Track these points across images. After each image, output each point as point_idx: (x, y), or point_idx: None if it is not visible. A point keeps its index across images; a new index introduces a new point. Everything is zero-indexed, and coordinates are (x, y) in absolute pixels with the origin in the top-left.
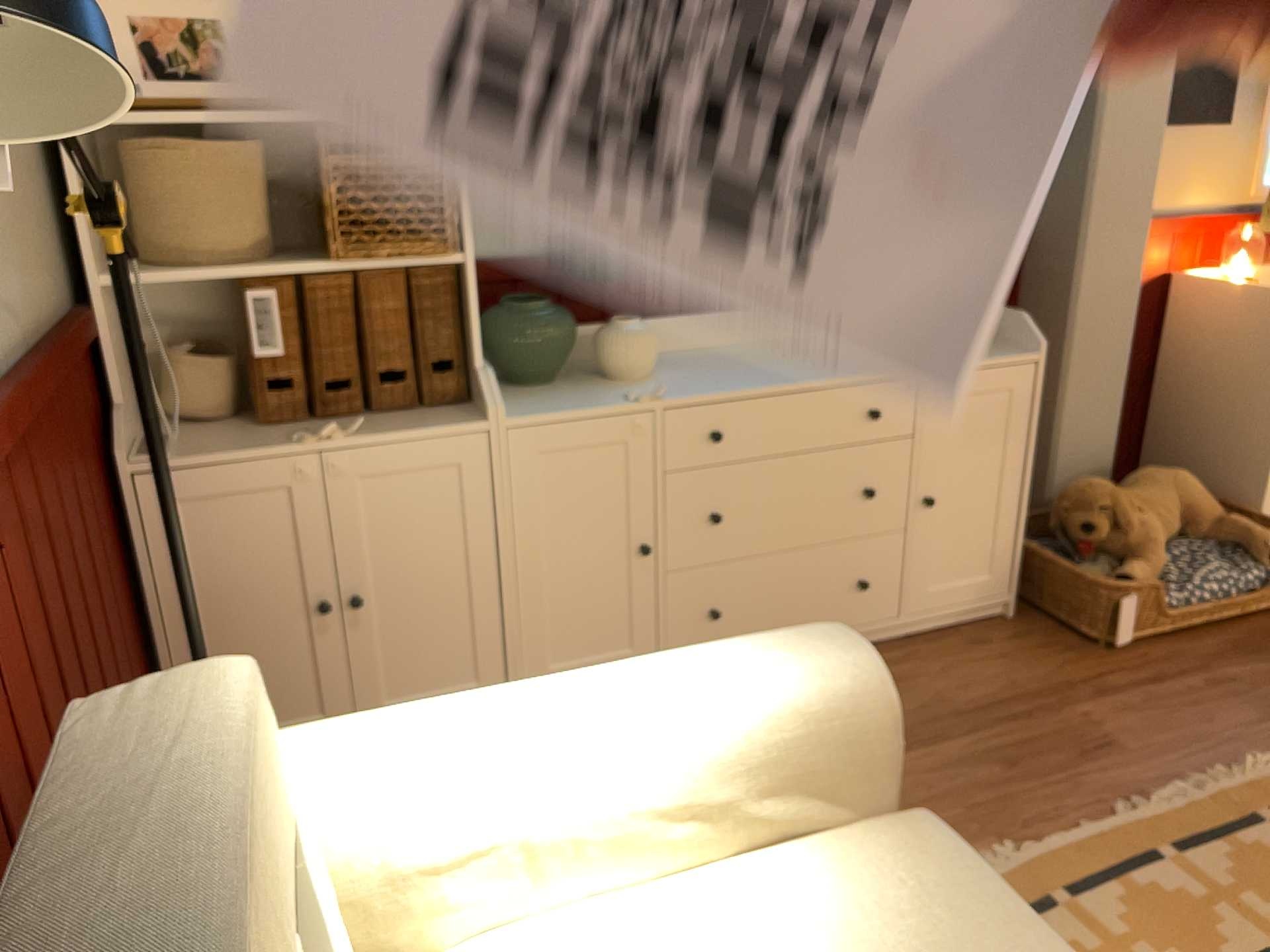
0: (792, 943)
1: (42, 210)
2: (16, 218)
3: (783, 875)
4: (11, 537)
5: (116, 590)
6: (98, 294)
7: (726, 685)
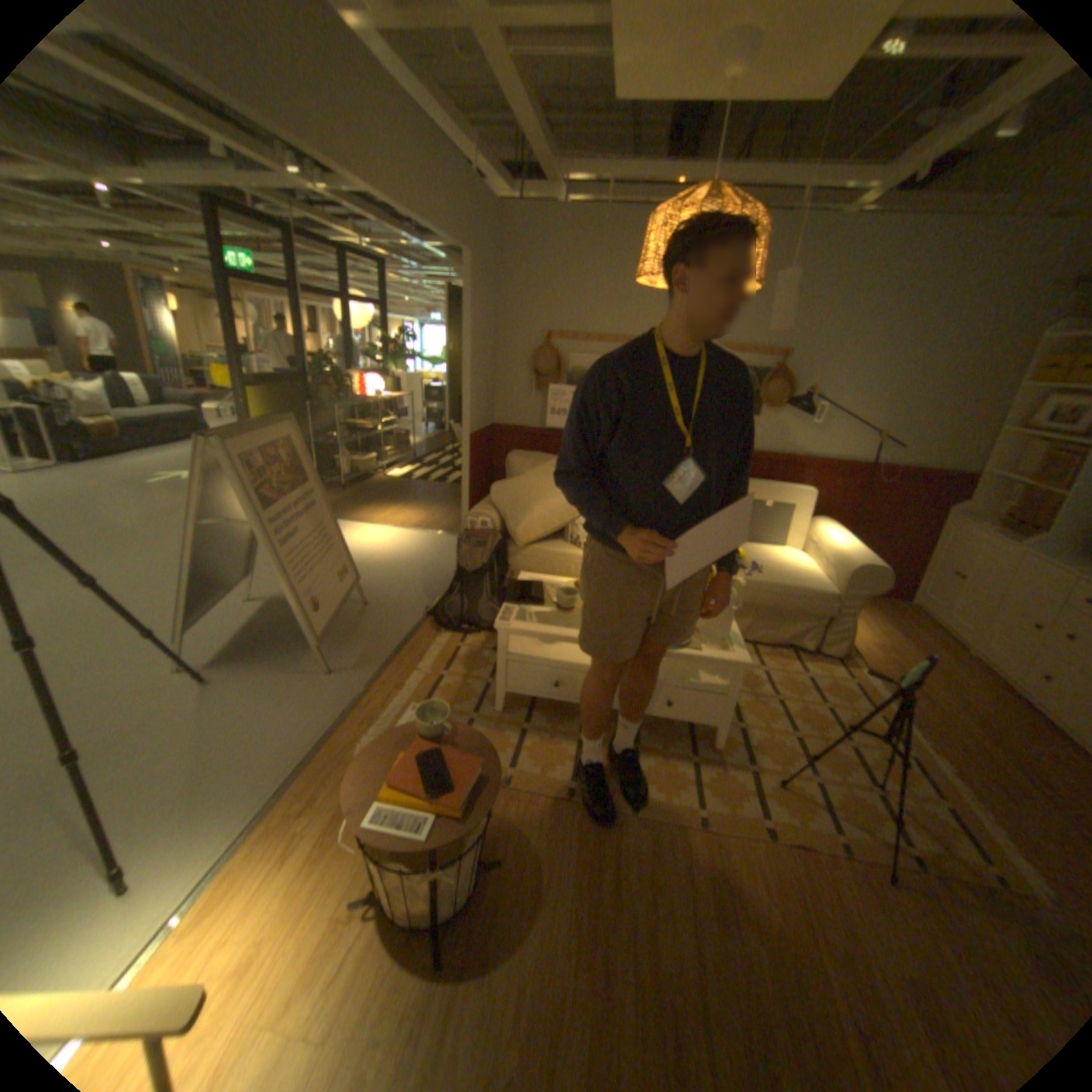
0: (798, 569)
1: (982, 448)
2: (949, 445)
3: (818, 575)
4: (862, 488)
5: (923, 536)
6: (986, 473)
7: (853, 551)
